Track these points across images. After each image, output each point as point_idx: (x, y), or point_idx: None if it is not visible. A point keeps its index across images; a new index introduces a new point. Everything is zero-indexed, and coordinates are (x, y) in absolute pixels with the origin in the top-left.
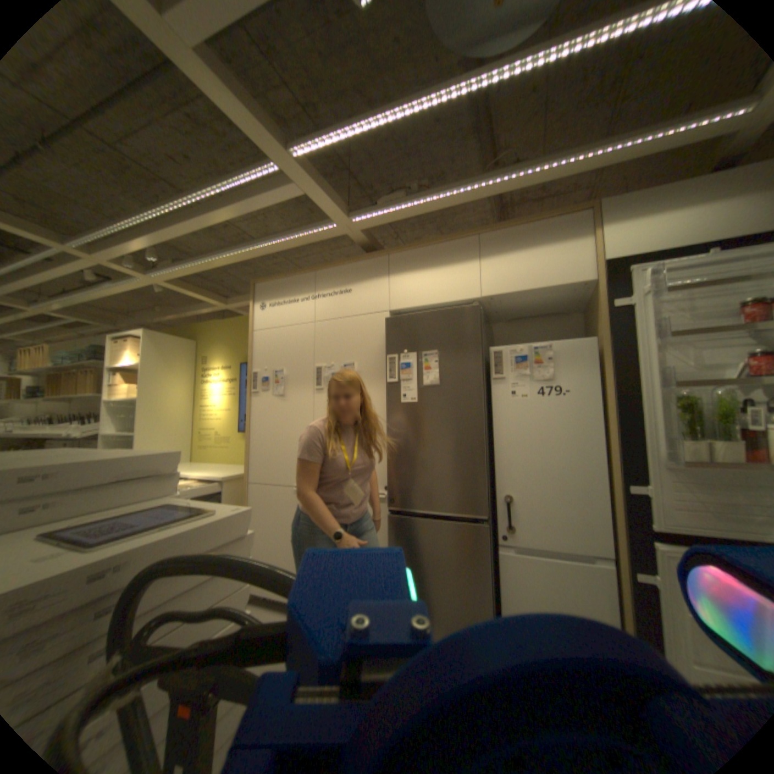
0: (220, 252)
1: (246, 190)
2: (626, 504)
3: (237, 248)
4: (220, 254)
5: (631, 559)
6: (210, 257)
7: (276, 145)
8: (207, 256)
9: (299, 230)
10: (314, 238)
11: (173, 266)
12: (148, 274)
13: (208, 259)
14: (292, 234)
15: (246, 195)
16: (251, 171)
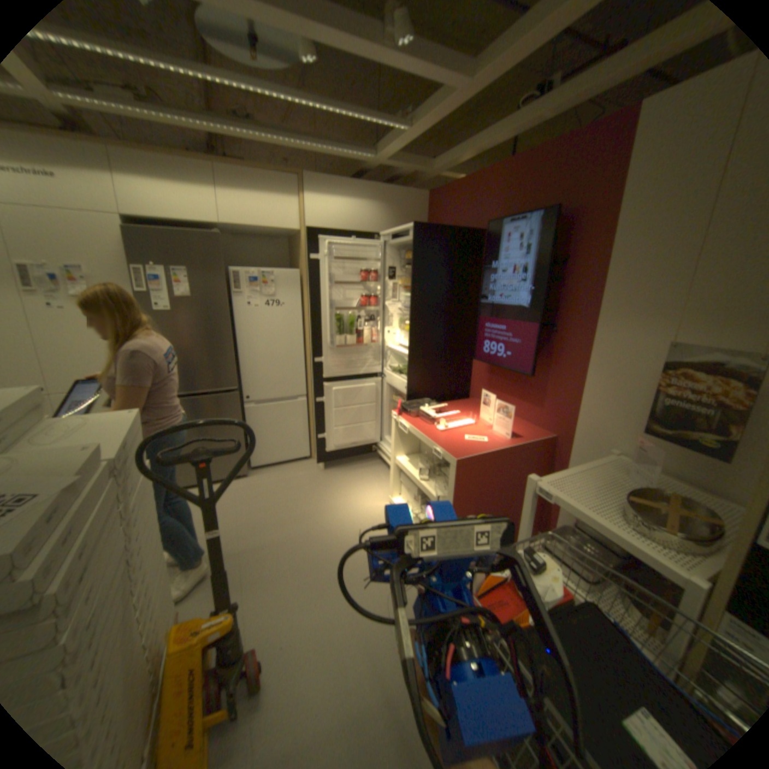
0: None
1: None
2: (312, 368)
3: None
4: None
5: (313, 394)
6: None
7: None
8: None
9: None
10: None
11: None
12: None
13: None
14: None
15: None
16: None
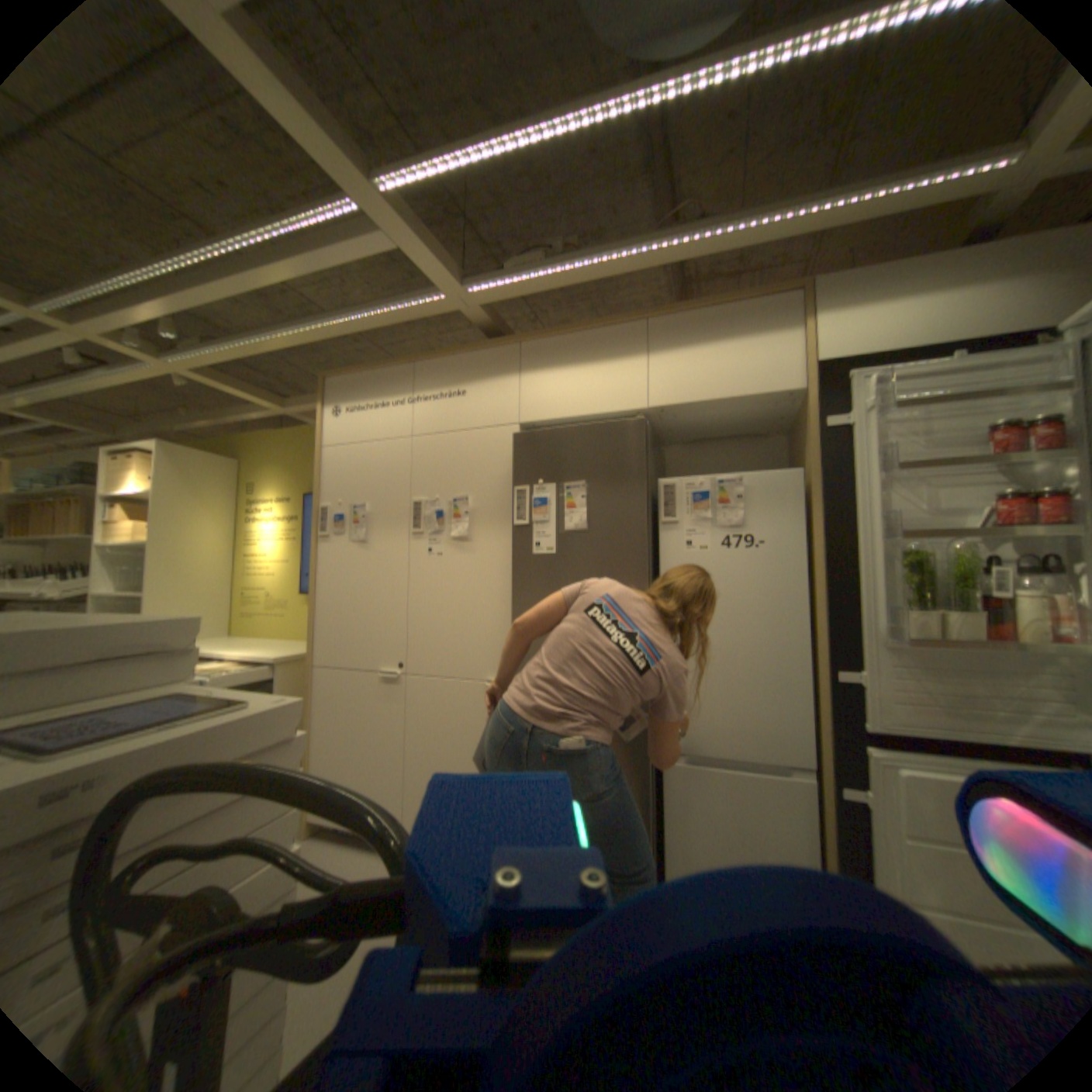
0: (273, 329)
1: (310, 237)
2: (834, 697)
3: (298, 324)
4: (273, 332)
5: (837, 770)
6: (257, 336)
7: (355, 172)
8: (253, 334)
9: (390, 301)
10: (413, 315)
11: (201, 347)
12: (164, 358)
13: (255, 339)
14: (380, 307)
15: (310, 245)
16: (317, 209)
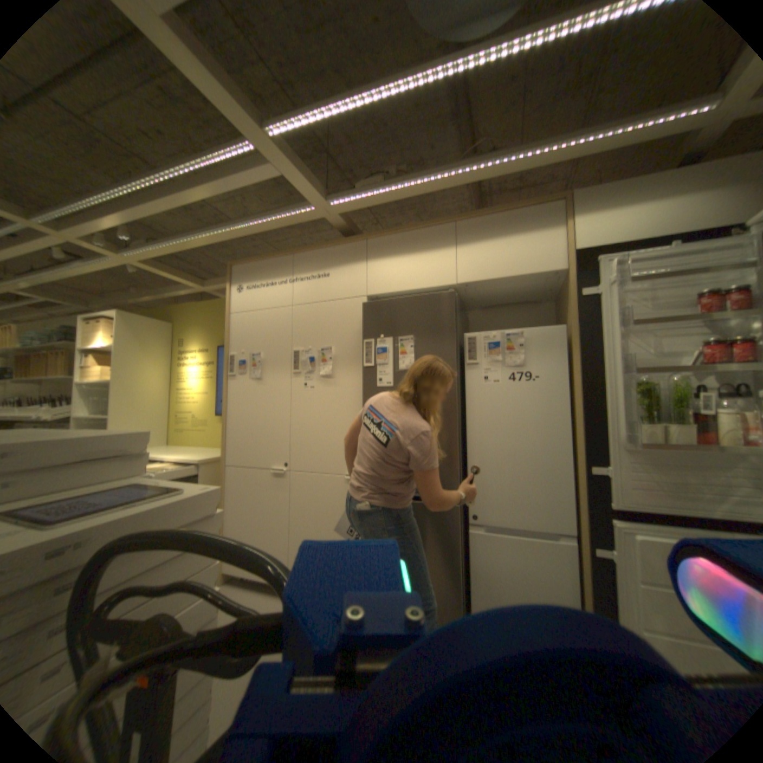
0: (196, 233)
1: (221, 168)
2: (589, 485)
3: (213, 228)
4: (196, 235)
5: (591, 536)
6: (185, 237)
7: (252, 123)
8: (182, 236)
9: (276, 212)
10: (292, 221)
11: (147, 245)
12: (121, 253)
13: (183, 239)
14: (270, 216)
15: (221, 174)
16: (226, 149)
